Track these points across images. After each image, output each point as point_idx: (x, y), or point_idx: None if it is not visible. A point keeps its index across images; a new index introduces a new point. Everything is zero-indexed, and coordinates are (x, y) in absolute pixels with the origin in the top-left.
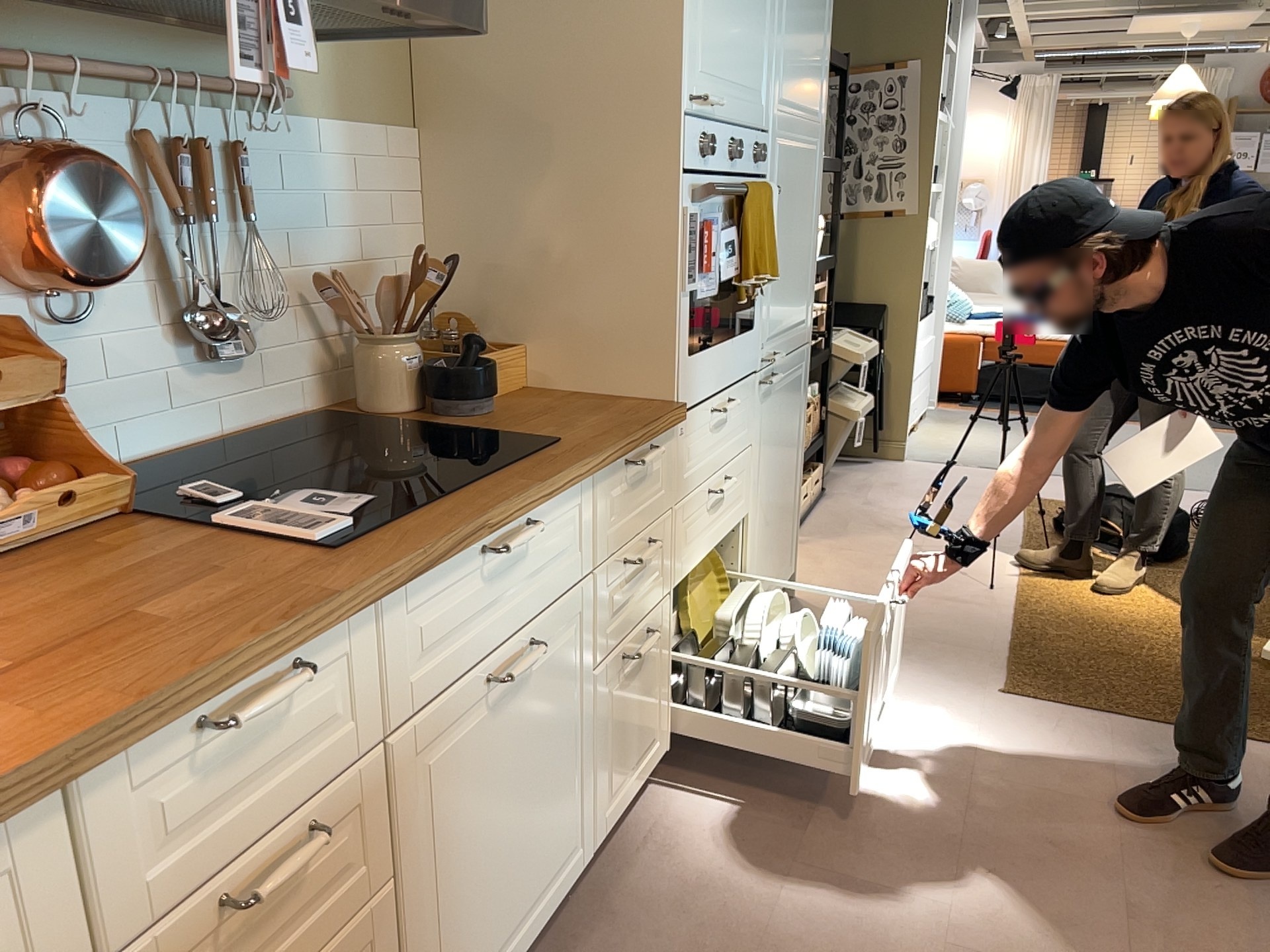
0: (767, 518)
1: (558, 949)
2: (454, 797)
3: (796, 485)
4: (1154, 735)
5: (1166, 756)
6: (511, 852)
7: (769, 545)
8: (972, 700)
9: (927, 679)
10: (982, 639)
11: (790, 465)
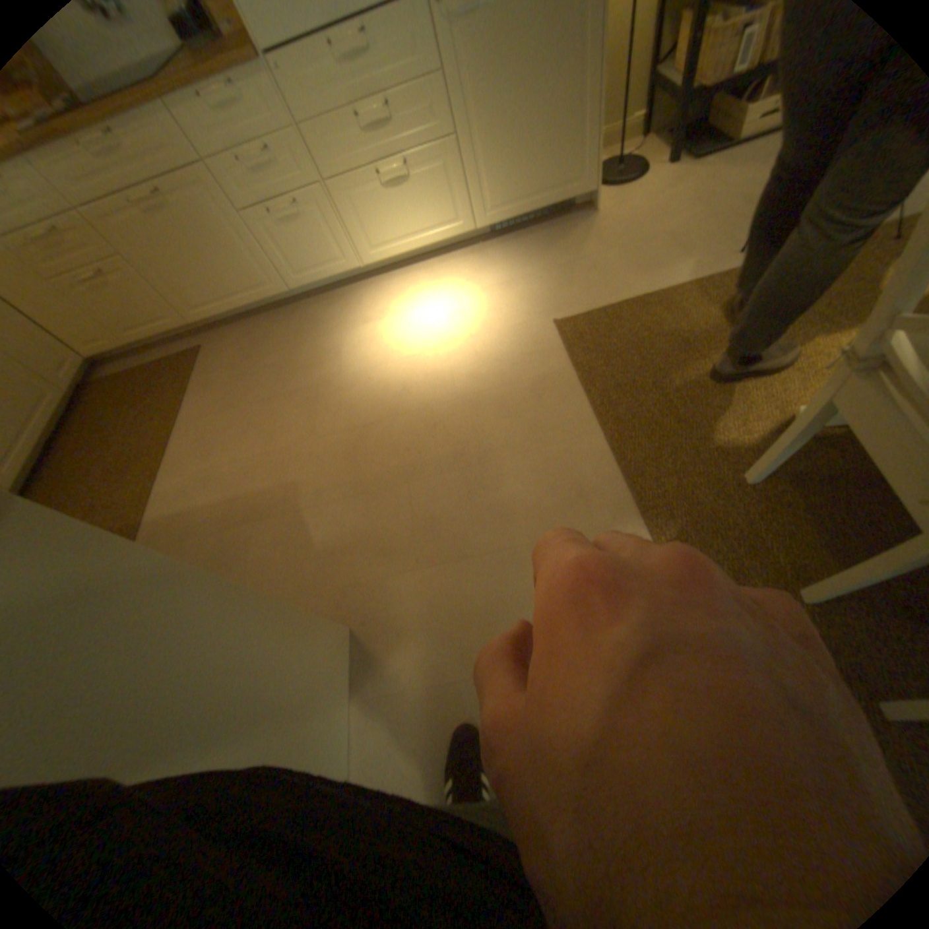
0: (499, 137)
1: (274, 315)
2: (140, 239)
3: (584, 106)
4: (566, 391)
5: (541, 403)
6: (204, 269)
7: (513, 160)
8: (531, 315)
9: (541, 293)
10: (630, 285)
11: (558, 84)
